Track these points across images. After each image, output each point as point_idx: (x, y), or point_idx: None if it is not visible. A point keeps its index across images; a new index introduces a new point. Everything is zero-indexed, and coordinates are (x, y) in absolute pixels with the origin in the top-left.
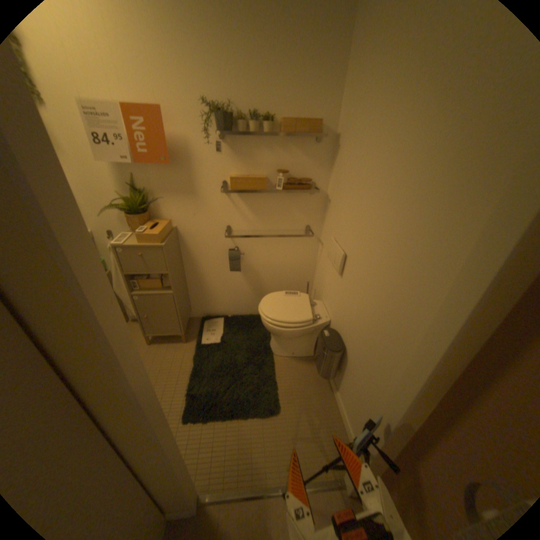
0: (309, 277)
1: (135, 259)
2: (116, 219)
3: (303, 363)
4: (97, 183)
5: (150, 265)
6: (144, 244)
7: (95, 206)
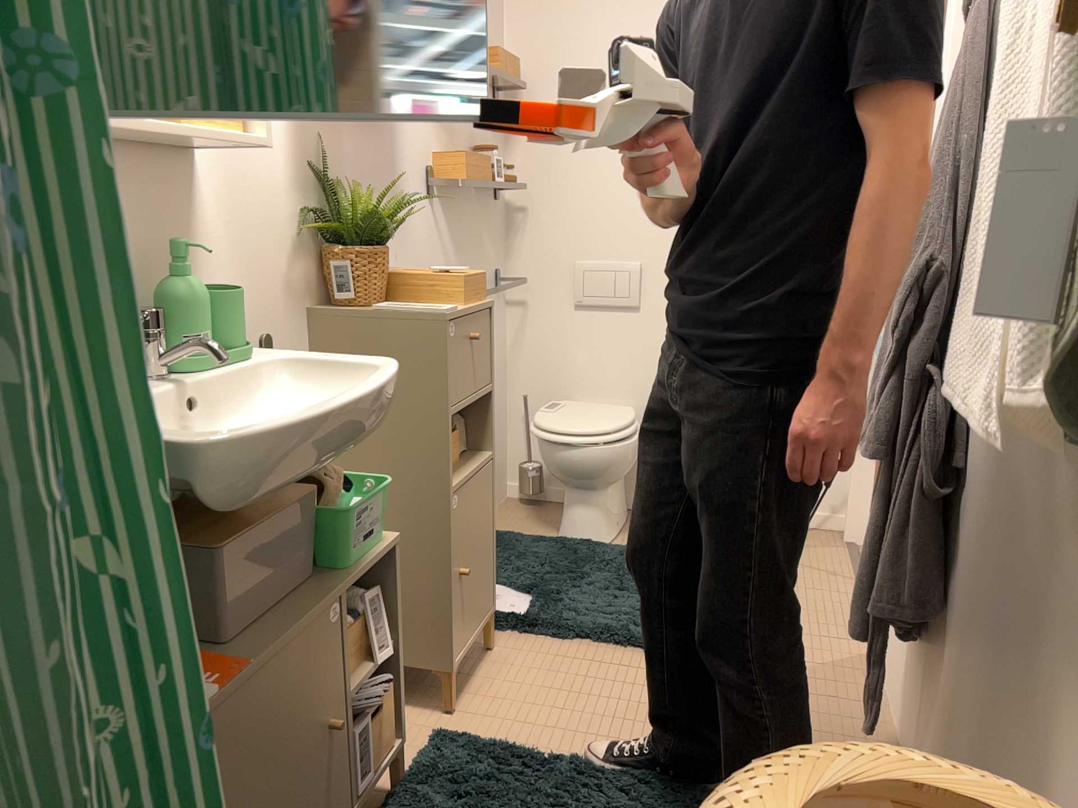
0: (505, 397)
1: (467, 353)
2: (287, 287)
3: None
4: (264, 161)
5: (479, 365)
6: (475, 302)
7: (252, 239)
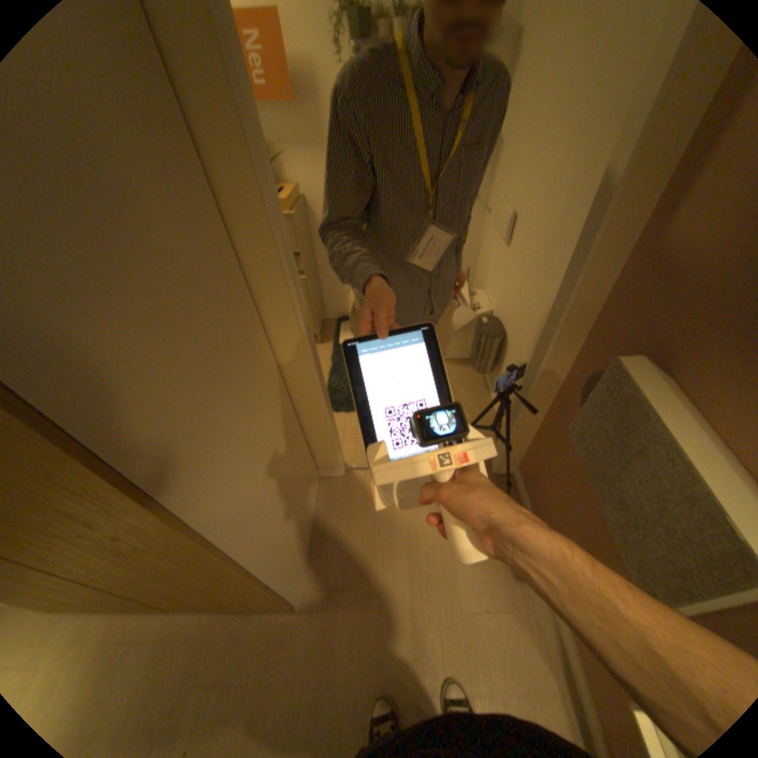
0: (470, 263)
1: None
2: None
3: (457, 365)
4: None
5: None
6: None
7: None
